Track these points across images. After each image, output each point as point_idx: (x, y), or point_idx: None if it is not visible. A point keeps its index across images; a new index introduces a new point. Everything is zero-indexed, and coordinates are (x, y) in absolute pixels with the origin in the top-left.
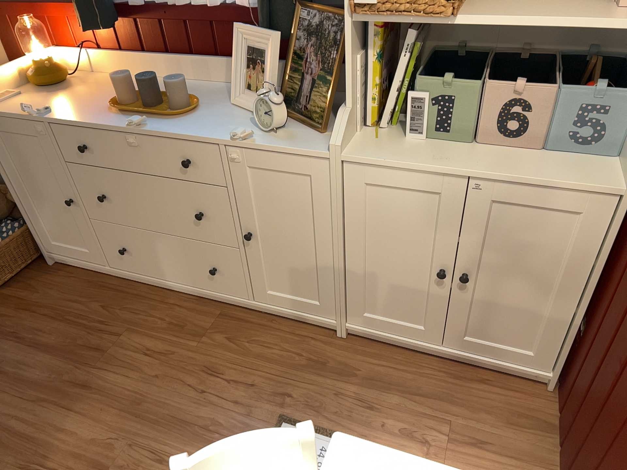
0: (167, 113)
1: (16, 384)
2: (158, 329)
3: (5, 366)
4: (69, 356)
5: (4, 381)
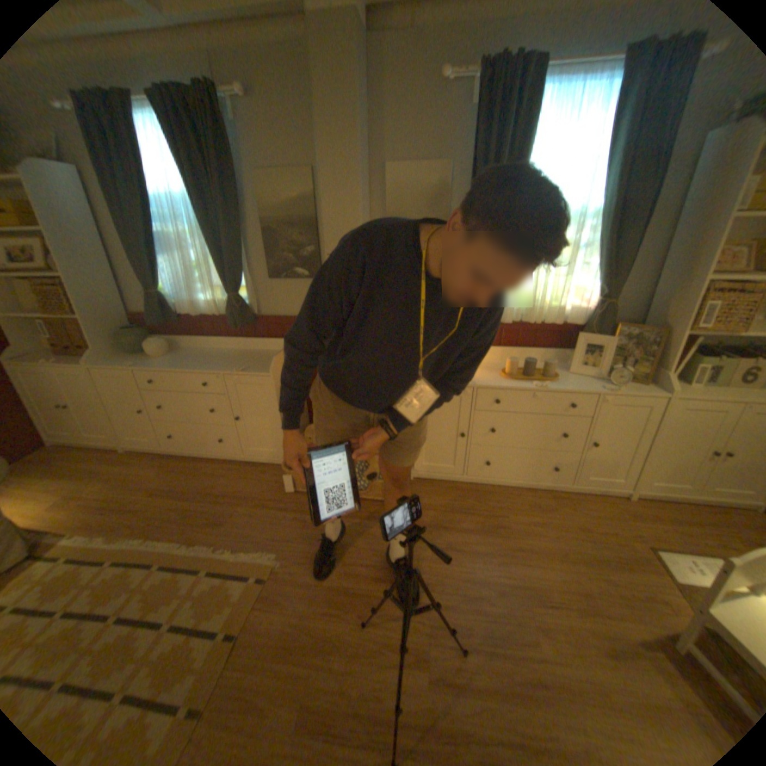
0: (551, 381)
1: (475, 558)
2: (525, 512)
3: (455, 548)
4: (489, 536)
5: (465, 557)
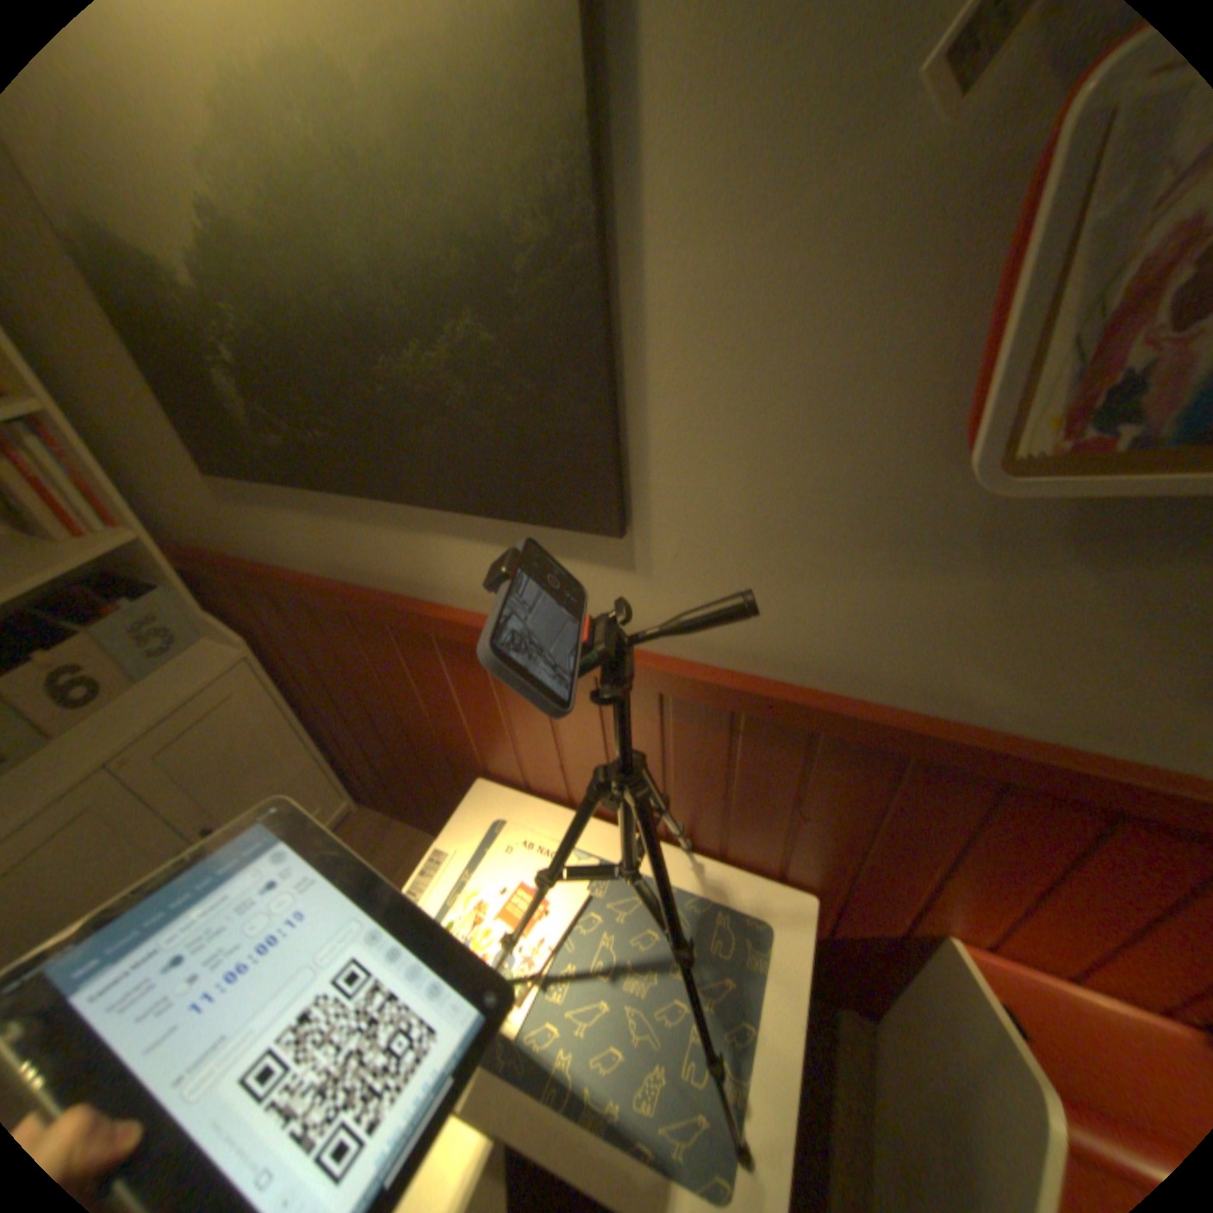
0: None
1: None
2: None
3: None
4: None
5: None
